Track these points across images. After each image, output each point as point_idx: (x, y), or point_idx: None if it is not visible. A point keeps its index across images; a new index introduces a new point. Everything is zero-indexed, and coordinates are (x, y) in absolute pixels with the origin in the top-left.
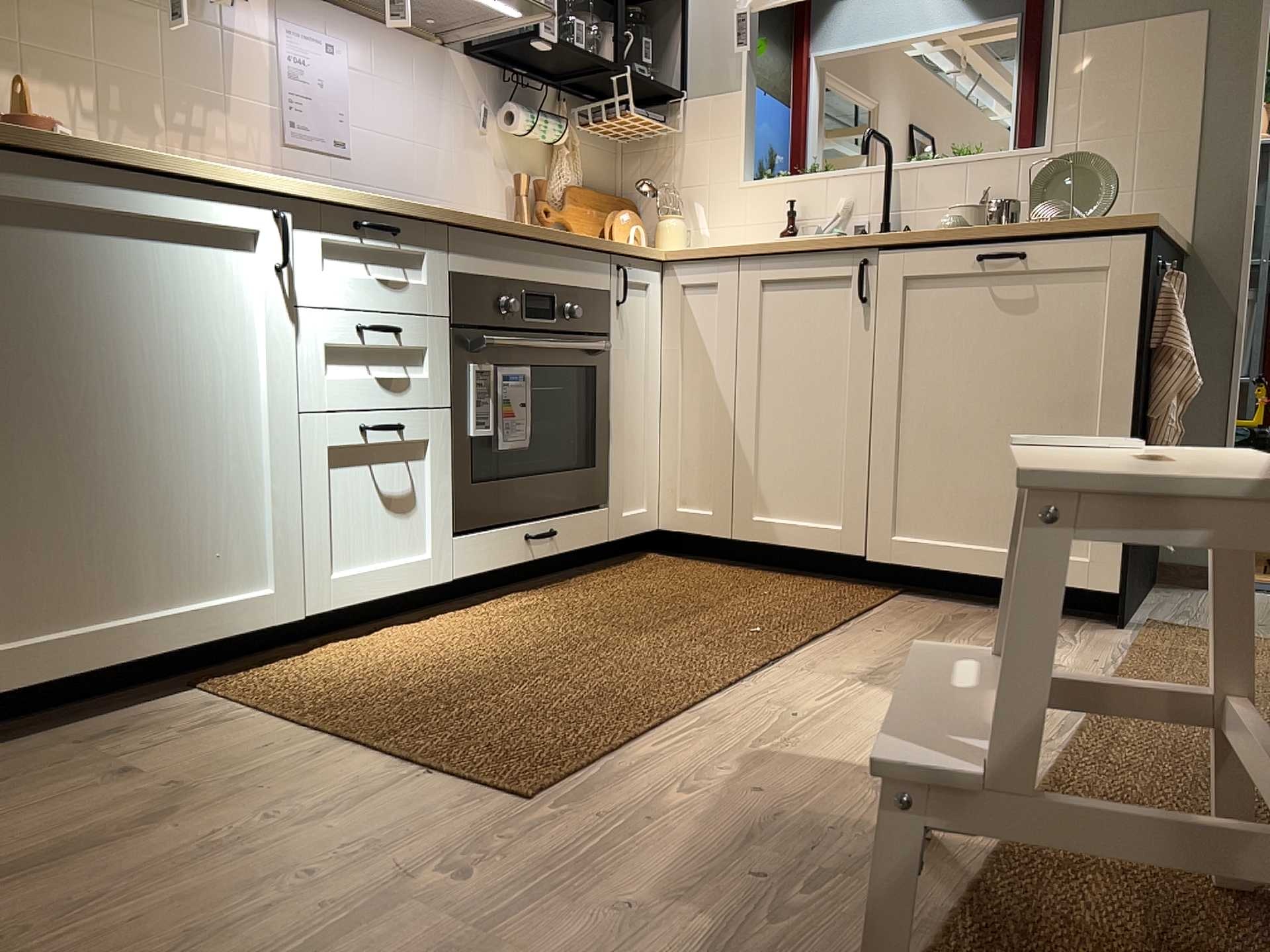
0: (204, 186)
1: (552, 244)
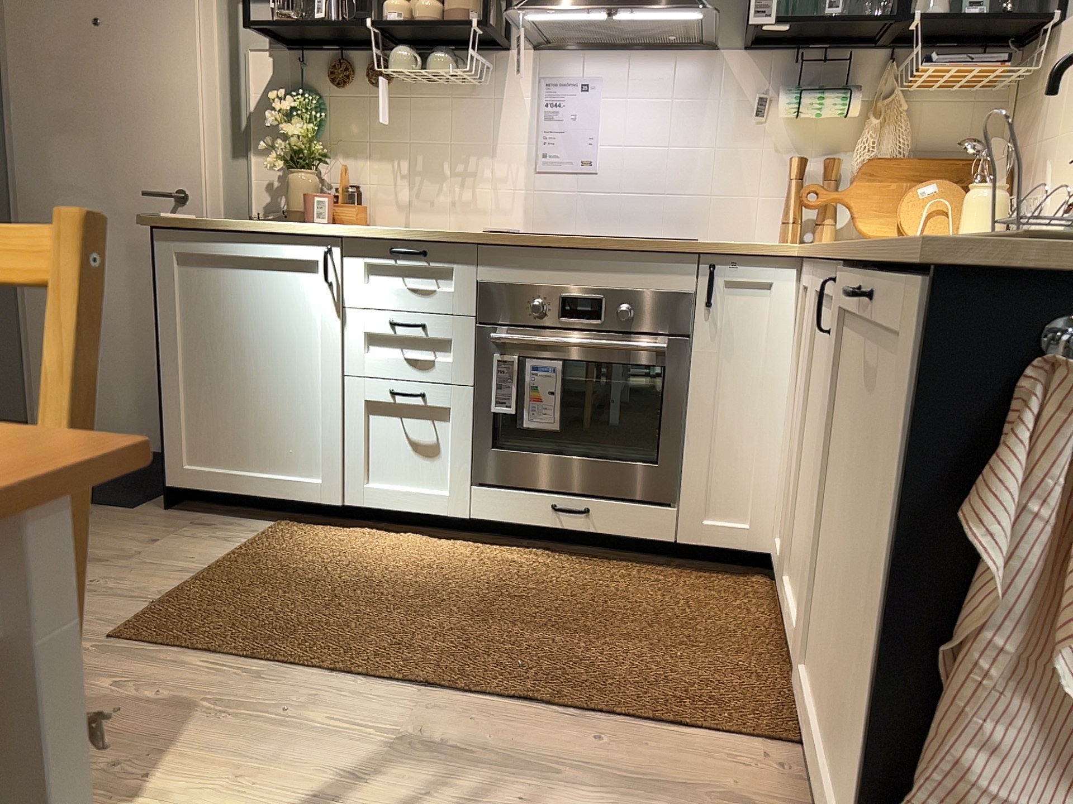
0: (282, 236)
1: (602, 252)
